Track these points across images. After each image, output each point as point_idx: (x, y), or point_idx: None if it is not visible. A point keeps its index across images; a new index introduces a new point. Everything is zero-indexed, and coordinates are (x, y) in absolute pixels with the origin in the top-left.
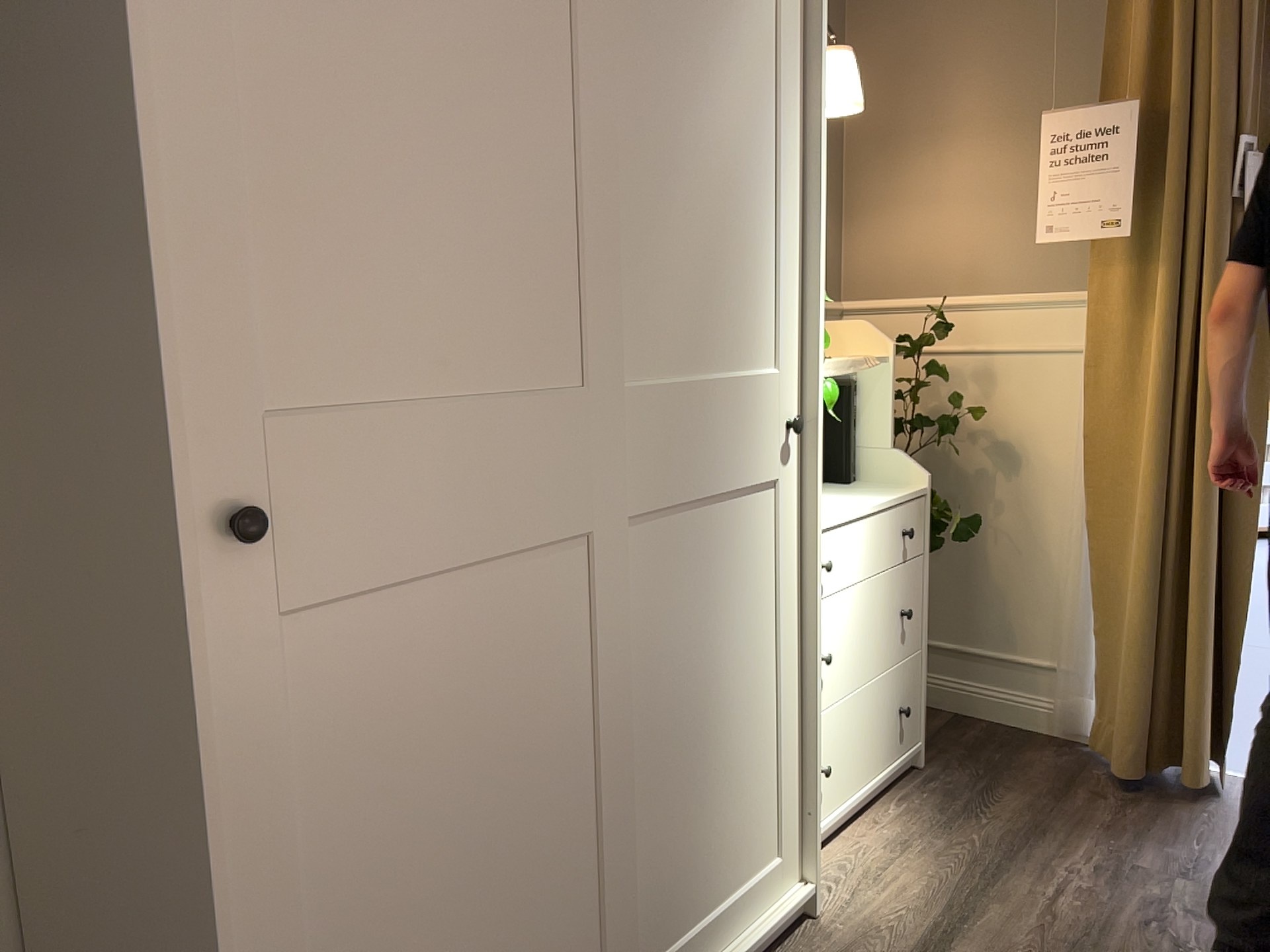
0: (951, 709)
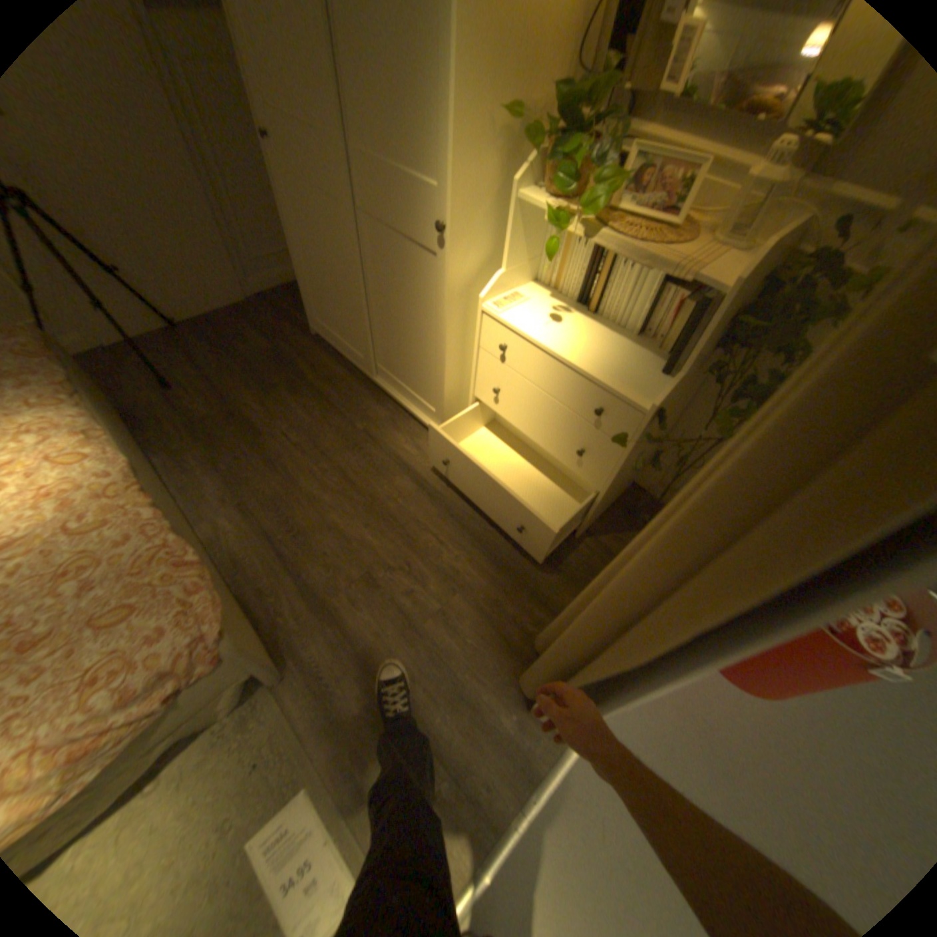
0: None
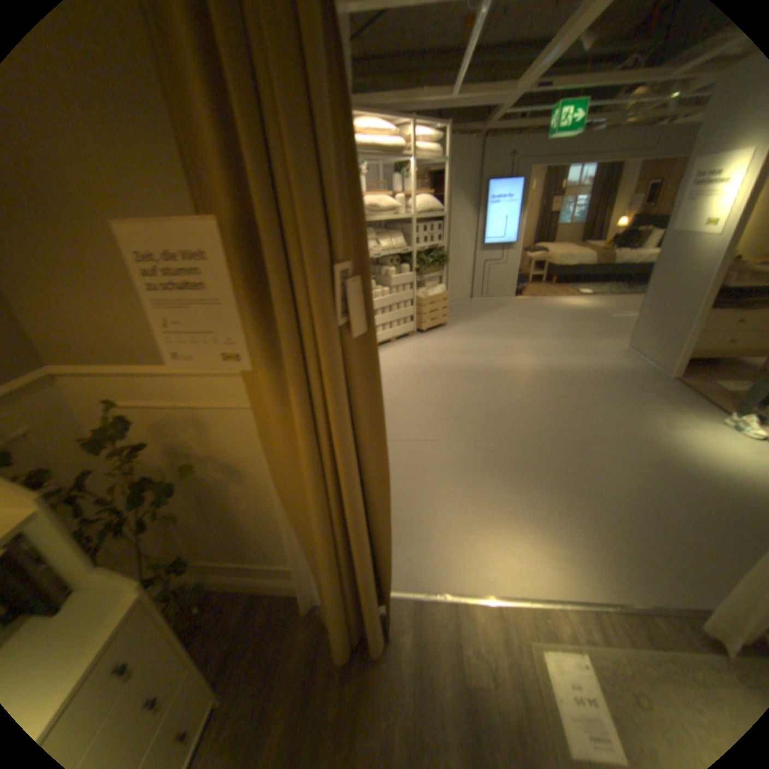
0: (250, 596)
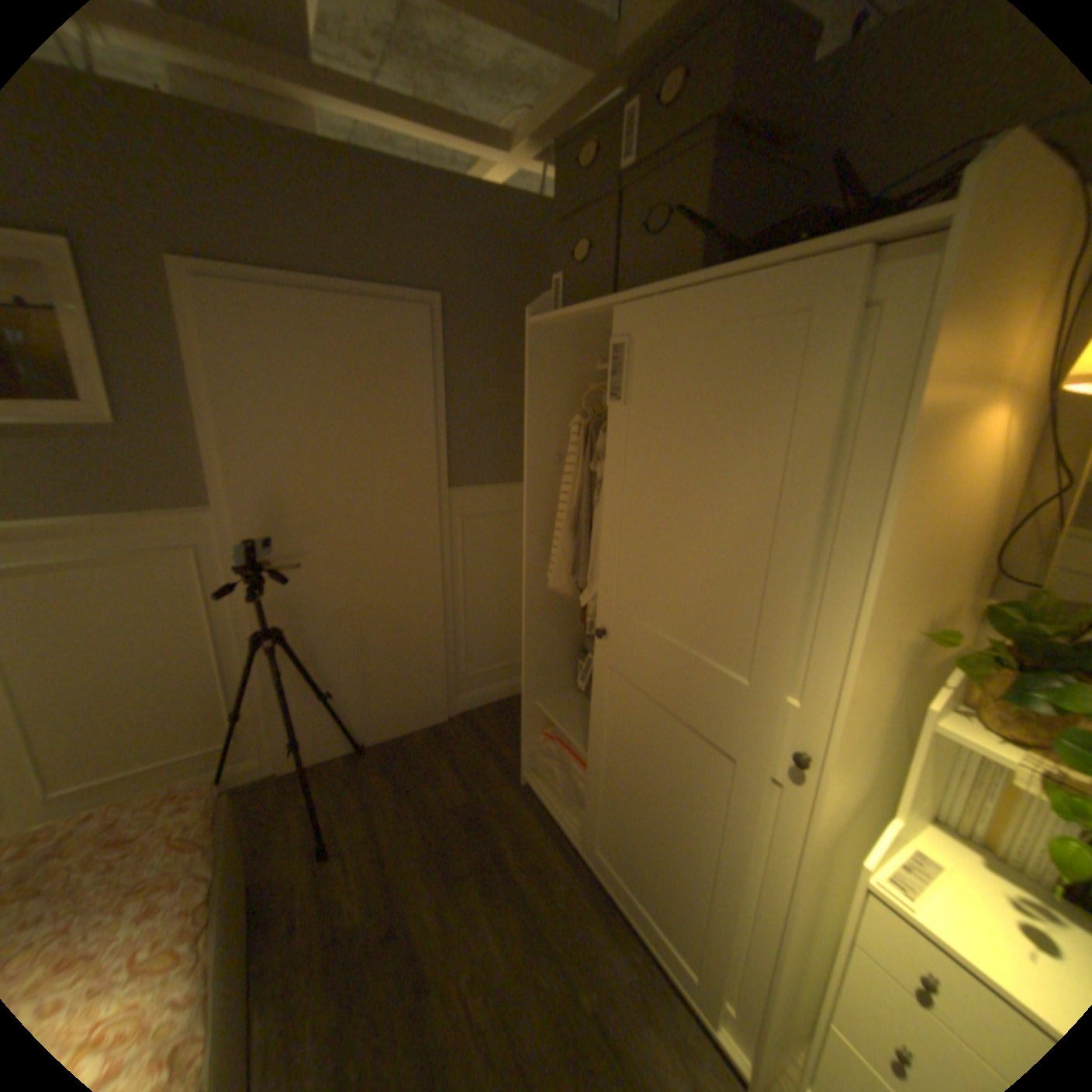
0: None
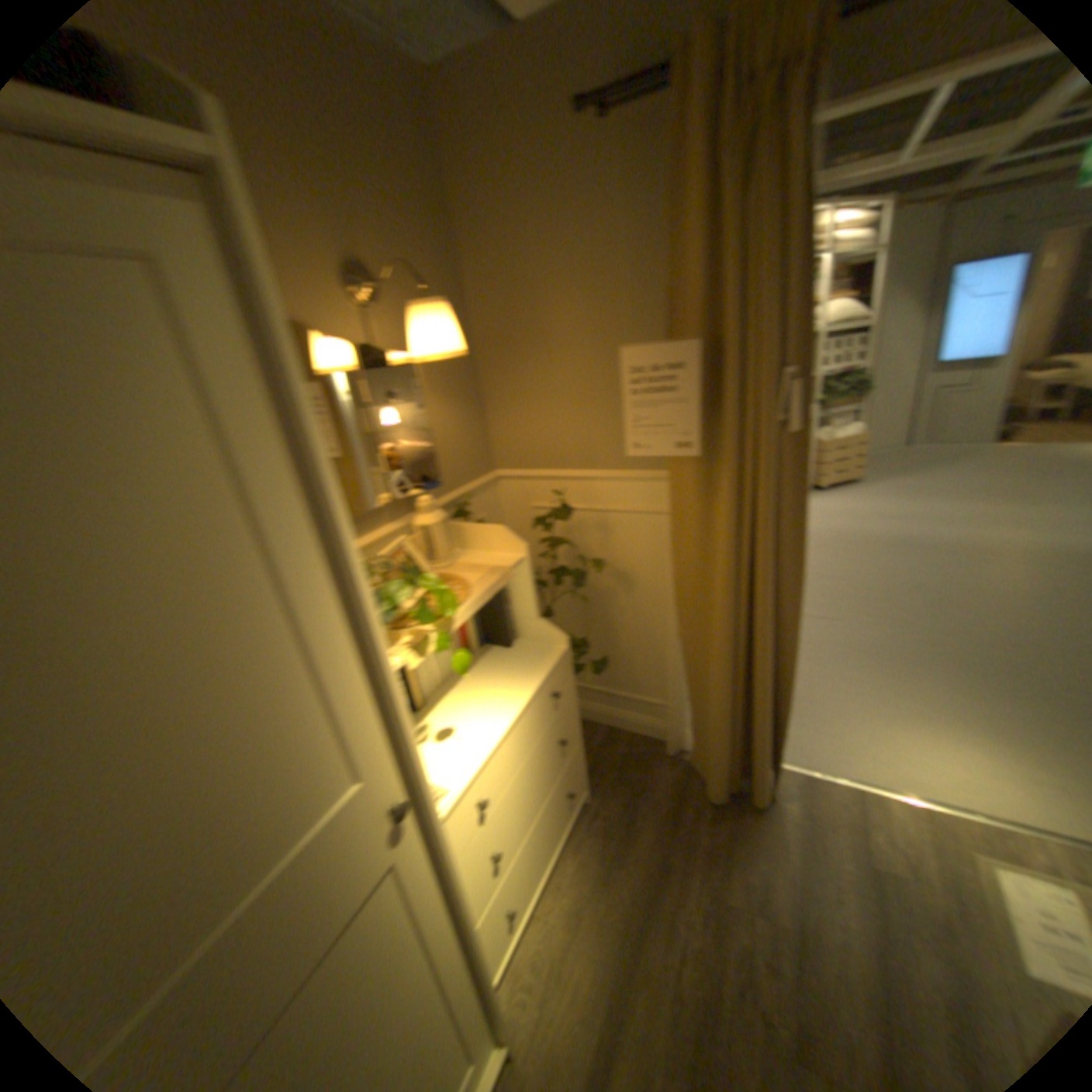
0: (611, 729)
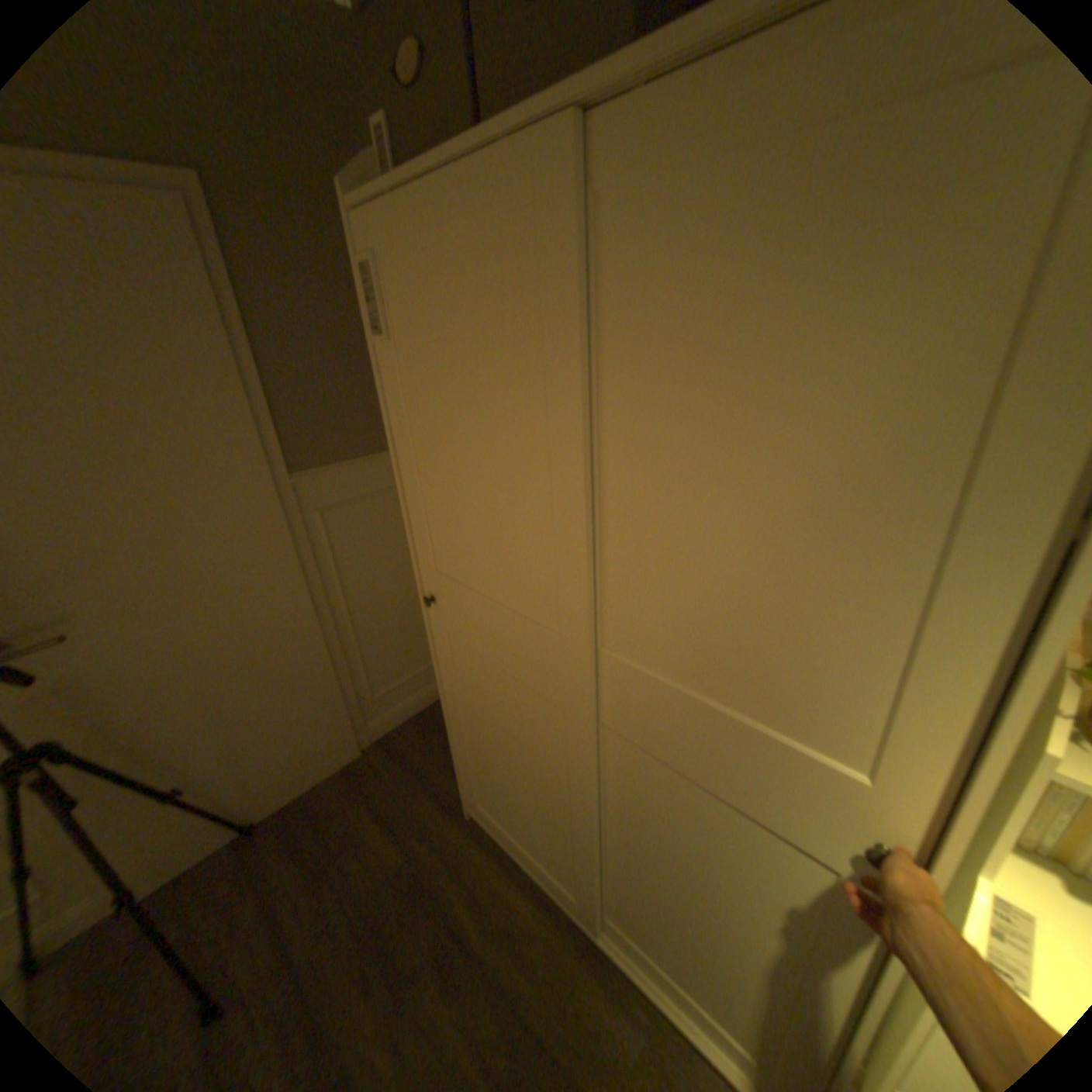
0: None
